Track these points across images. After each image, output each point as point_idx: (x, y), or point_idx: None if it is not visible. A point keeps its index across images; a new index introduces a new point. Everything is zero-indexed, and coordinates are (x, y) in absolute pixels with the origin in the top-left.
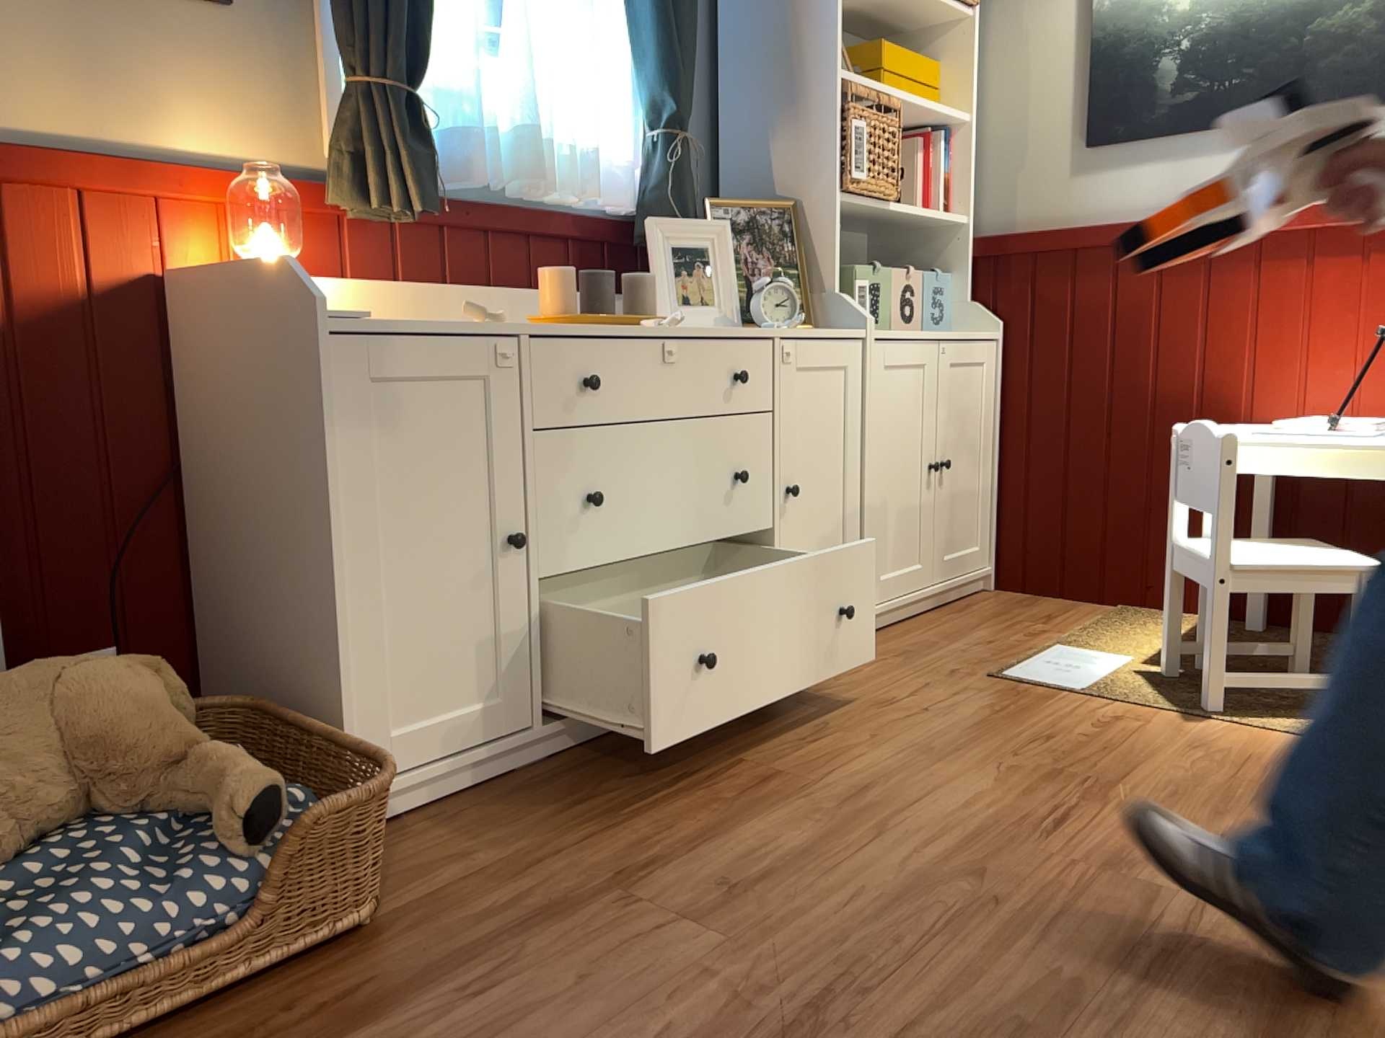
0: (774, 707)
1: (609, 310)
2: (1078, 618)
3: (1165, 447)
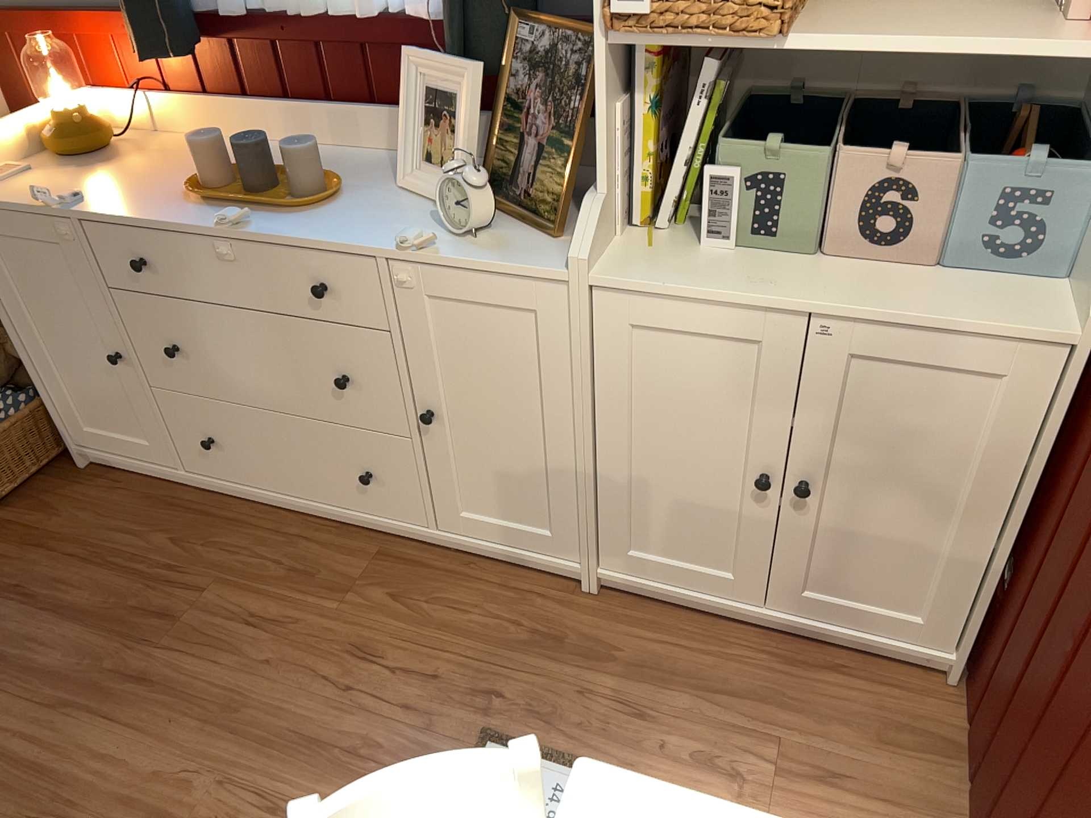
0: (345, 573)
1: (260, 183)
2: (837, 812)
3: (1067, 782)
